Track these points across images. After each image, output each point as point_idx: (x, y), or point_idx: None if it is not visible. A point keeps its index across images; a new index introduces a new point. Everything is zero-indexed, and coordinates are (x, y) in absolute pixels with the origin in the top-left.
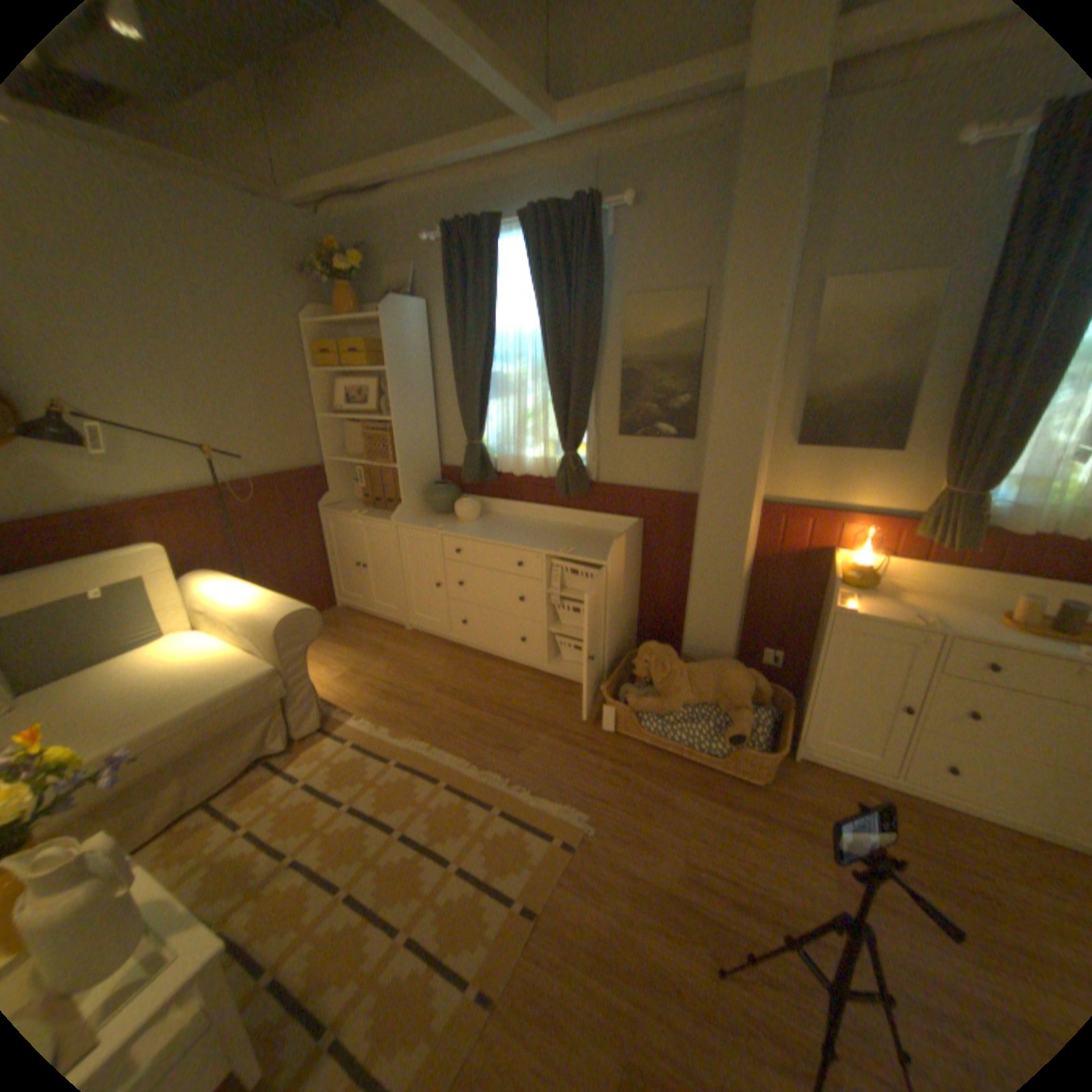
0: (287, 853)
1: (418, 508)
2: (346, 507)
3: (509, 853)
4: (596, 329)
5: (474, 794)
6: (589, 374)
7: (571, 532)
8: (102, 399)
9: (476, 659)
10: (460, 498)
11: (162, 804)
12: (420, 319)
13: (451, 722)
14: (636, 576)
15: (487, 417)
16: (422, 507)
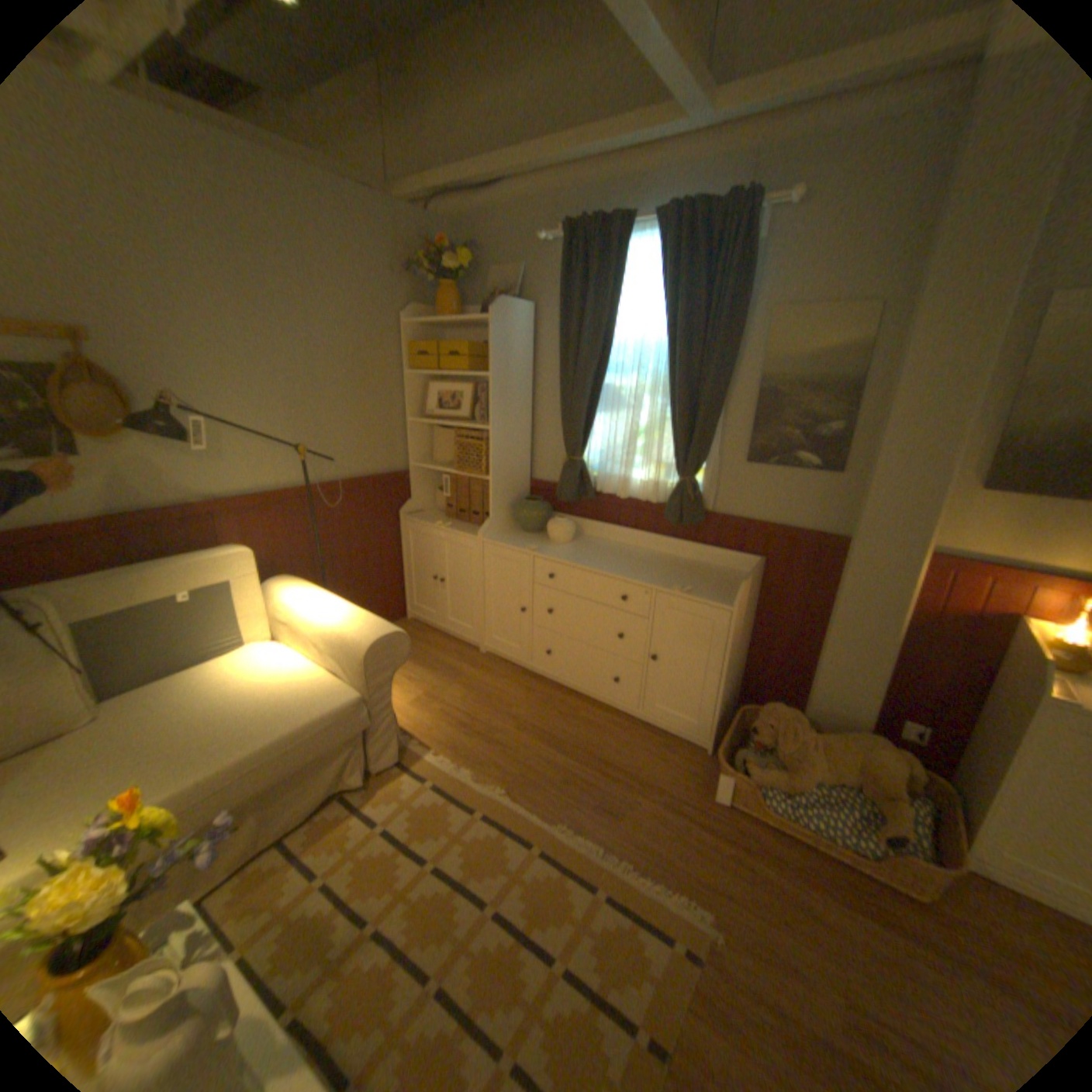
0: (369, 918)
1: (505, 524)
2: (428, 516)
3: (624, 955)
4: (736, 341)
5: (575, 867)
6: (722, 391)
7: (679, 565)
8: (207, 391)
9: (558, 694)
10: (551, 515)
11: (238, 841)
12: (527, 323)
13: (538, 769)
14: (751, 621)
15: (592, 431)
16: (509, 522)
